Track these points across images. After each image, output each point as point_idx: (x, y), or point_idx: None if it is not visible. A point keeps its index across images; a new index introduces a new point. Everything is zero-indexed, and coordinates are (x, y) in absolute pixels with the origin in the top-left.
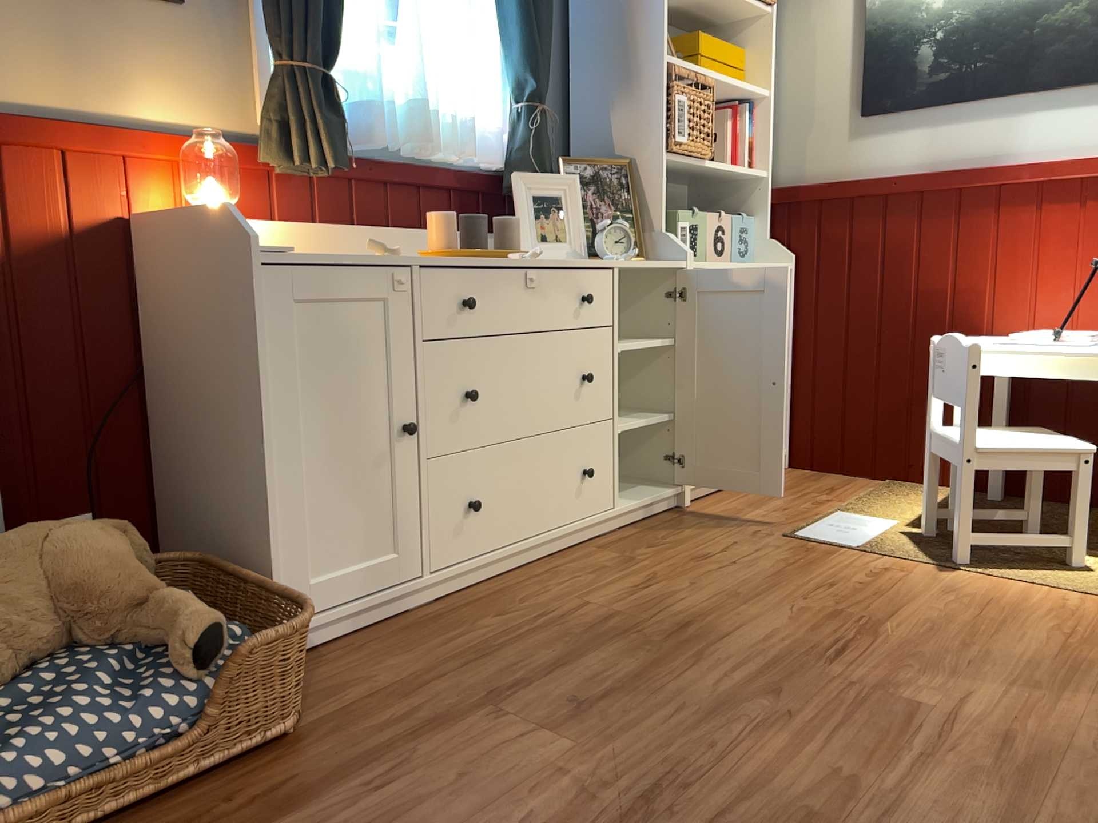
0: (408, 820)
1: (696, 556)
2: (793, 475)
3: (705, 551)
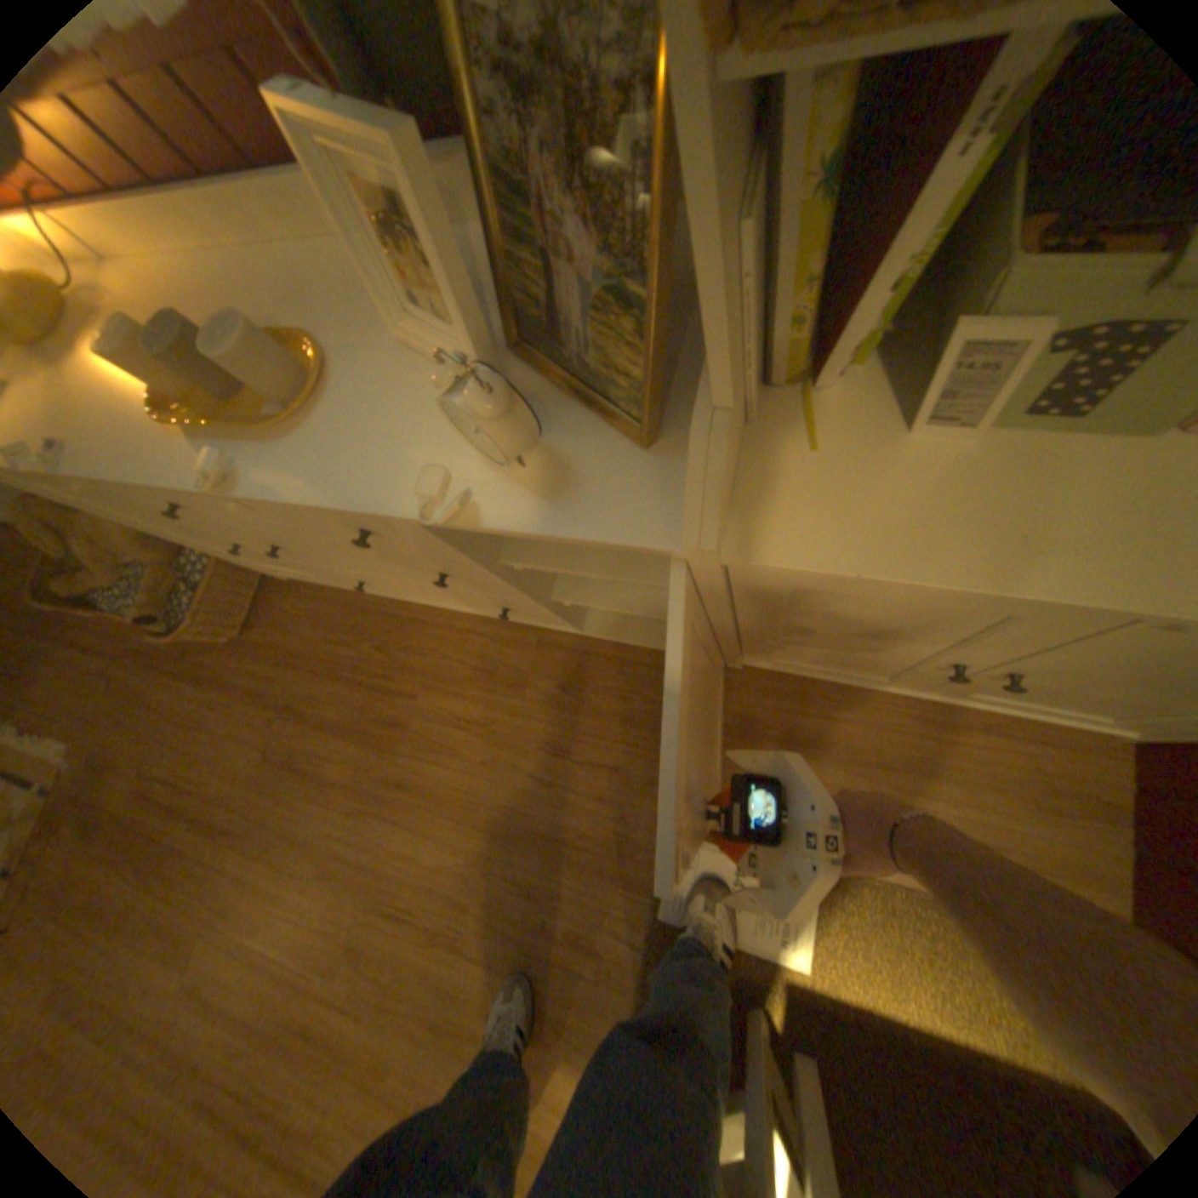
0: (196, 737)
1: (556, 744)
2: (1065, 767)
3: (575, 748)
